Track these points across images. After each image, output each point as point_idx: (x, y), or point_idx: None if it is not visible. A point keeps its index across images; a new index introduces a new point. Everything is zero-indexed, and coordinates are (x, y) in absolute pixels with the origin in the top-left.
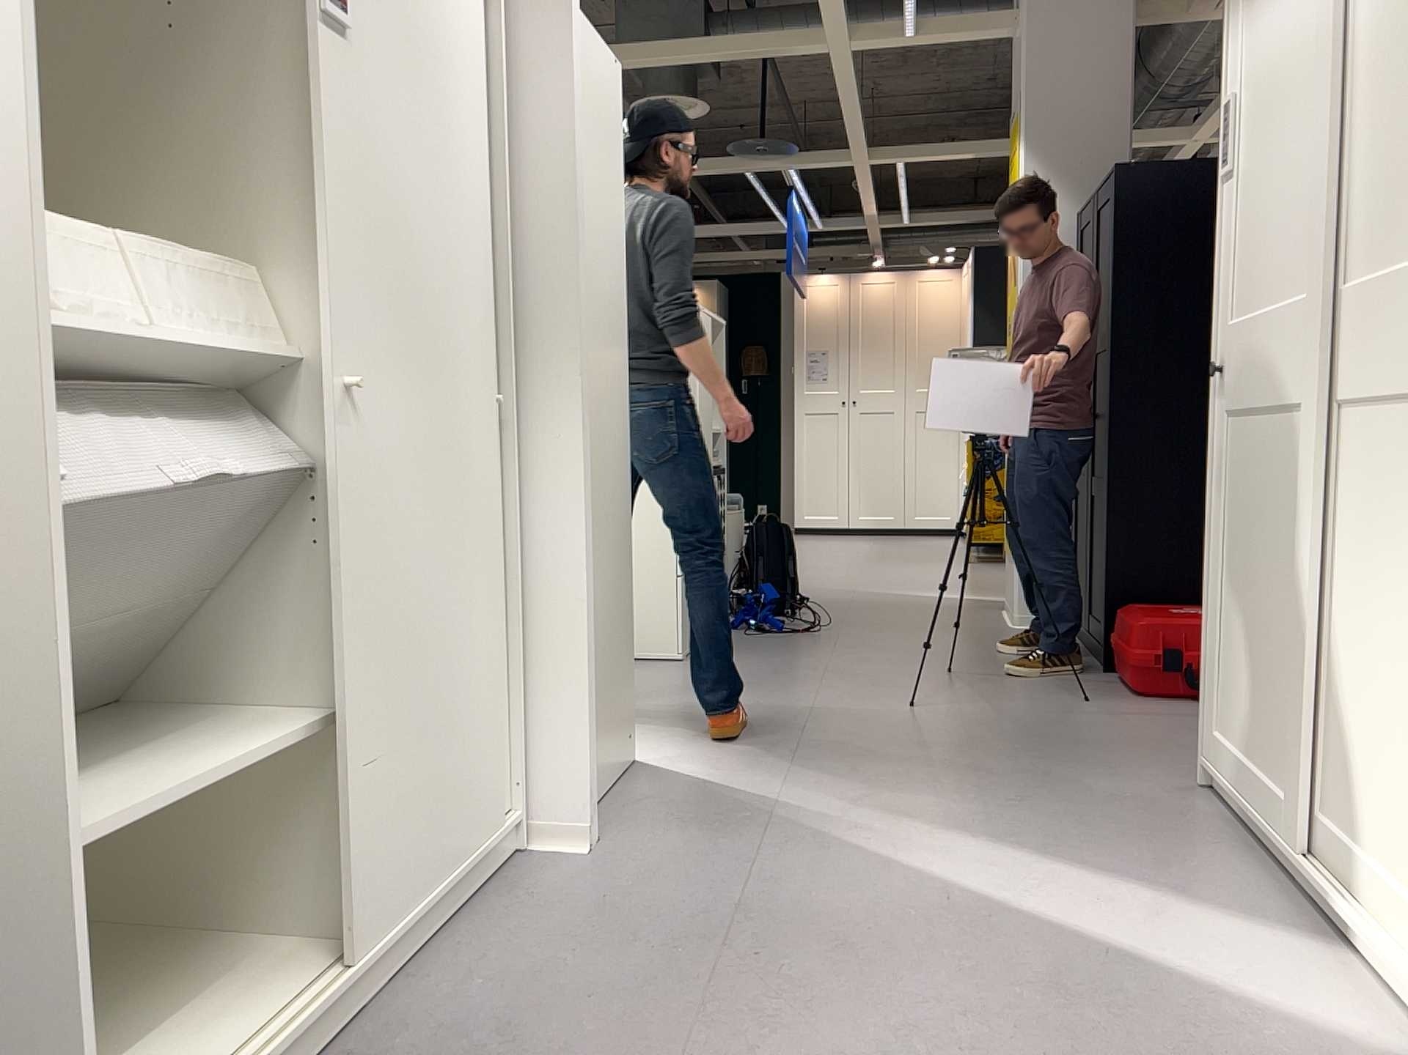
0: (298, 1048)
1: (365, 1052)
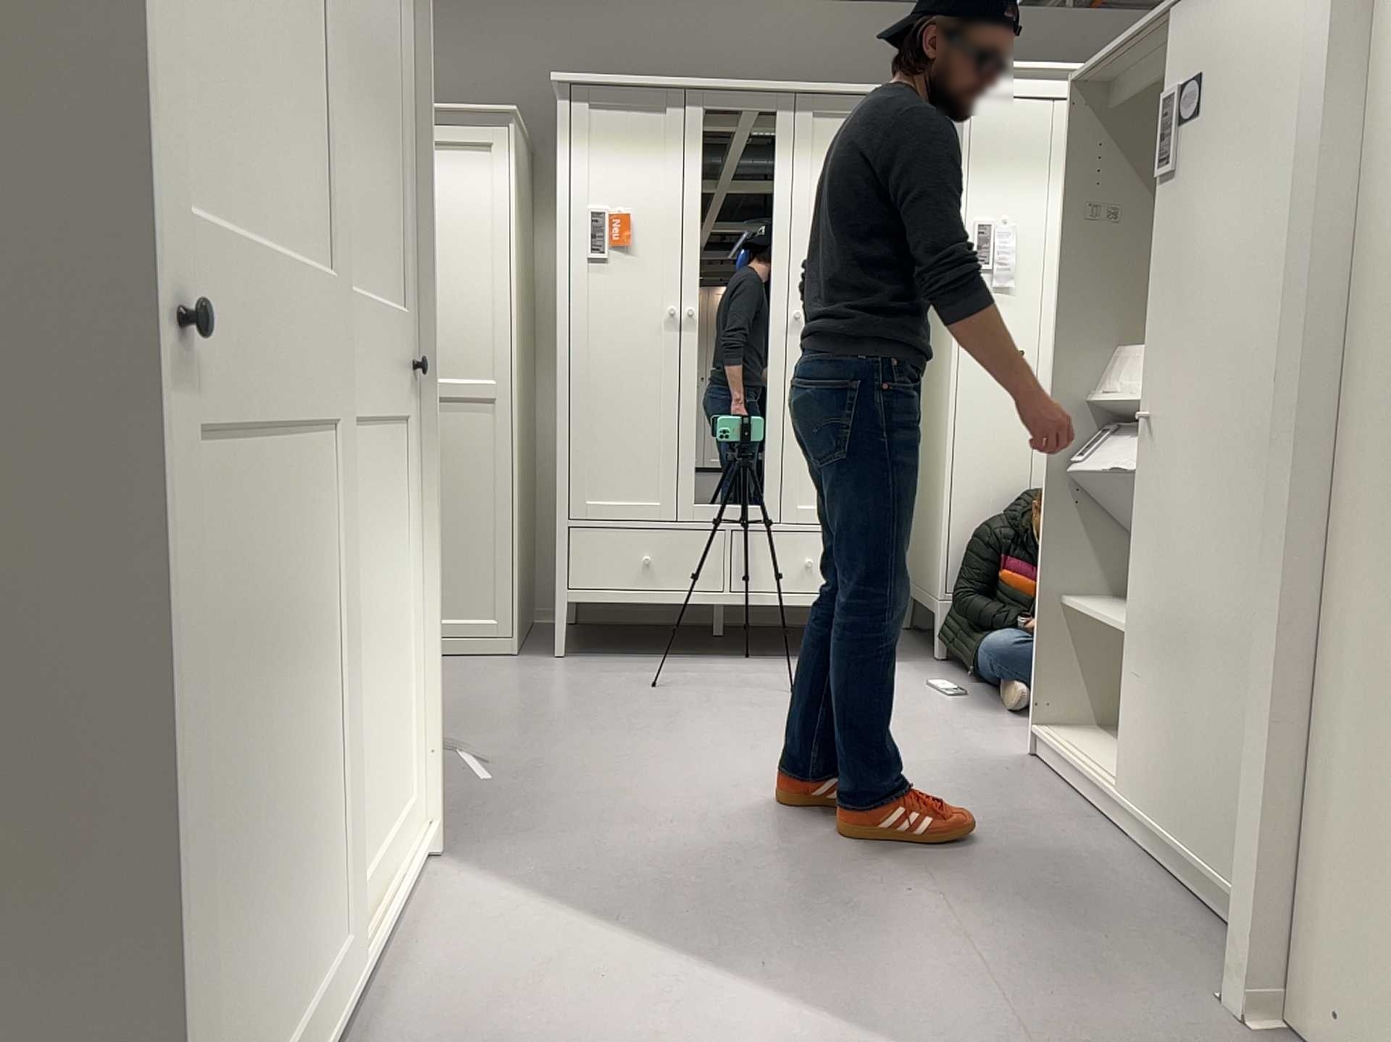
0: (1070, 771)
1: (1067, 807)
